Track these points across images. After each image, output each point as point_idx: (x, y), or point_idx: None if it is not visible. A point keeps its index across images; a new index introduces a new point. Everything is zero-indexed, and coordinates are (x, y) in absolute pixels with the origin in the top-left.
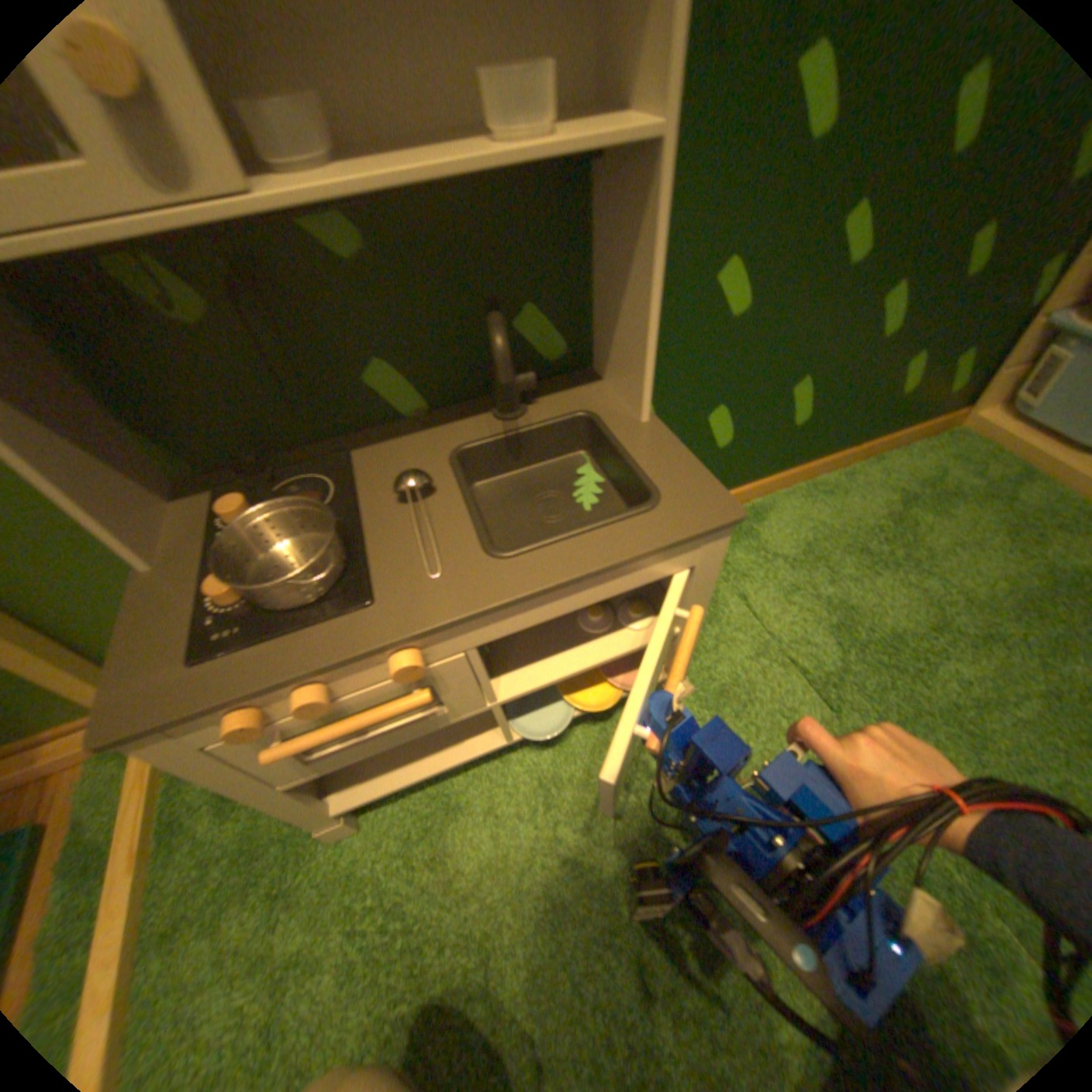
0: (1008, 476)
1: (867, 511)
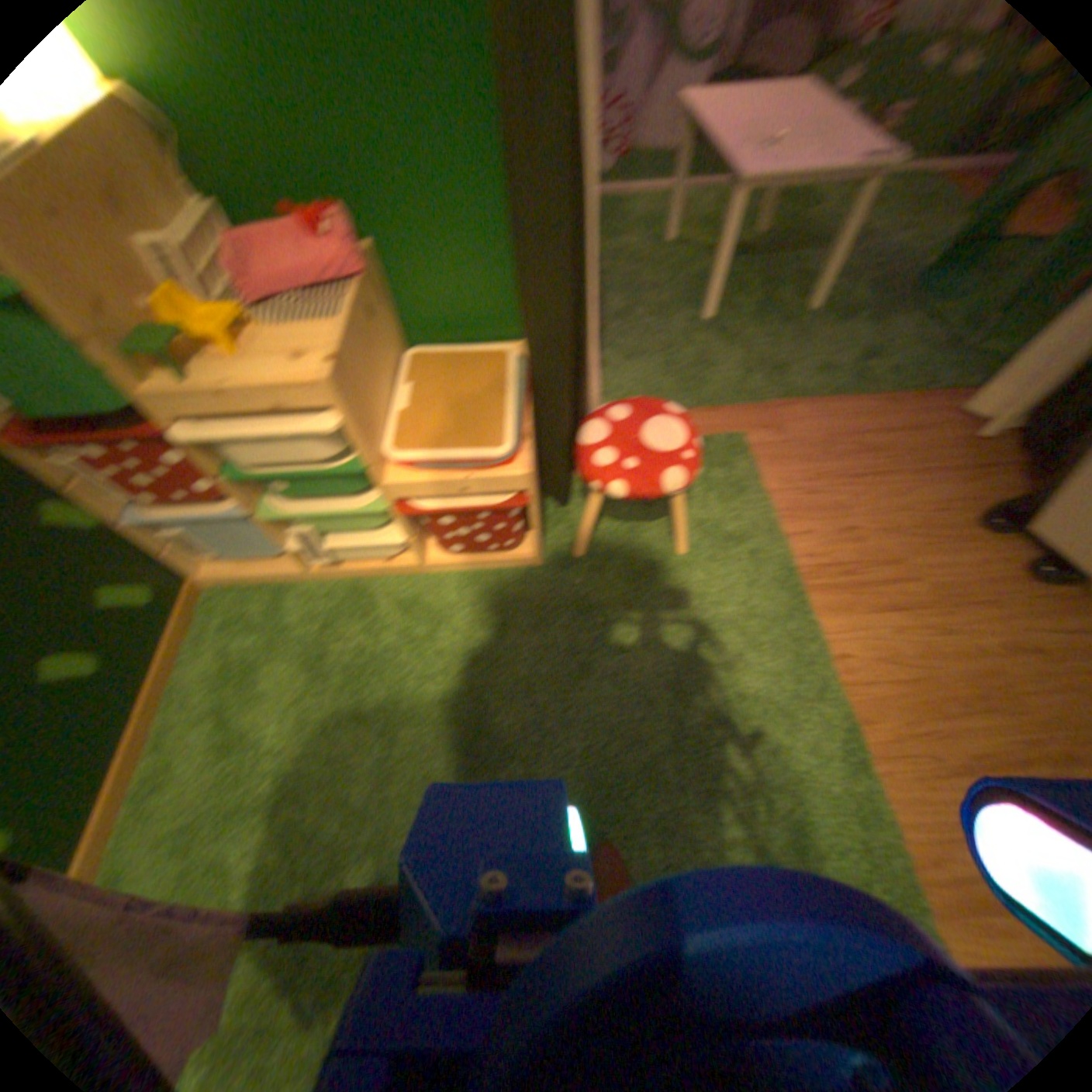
0: (260, 603)
1: (191, 764)
